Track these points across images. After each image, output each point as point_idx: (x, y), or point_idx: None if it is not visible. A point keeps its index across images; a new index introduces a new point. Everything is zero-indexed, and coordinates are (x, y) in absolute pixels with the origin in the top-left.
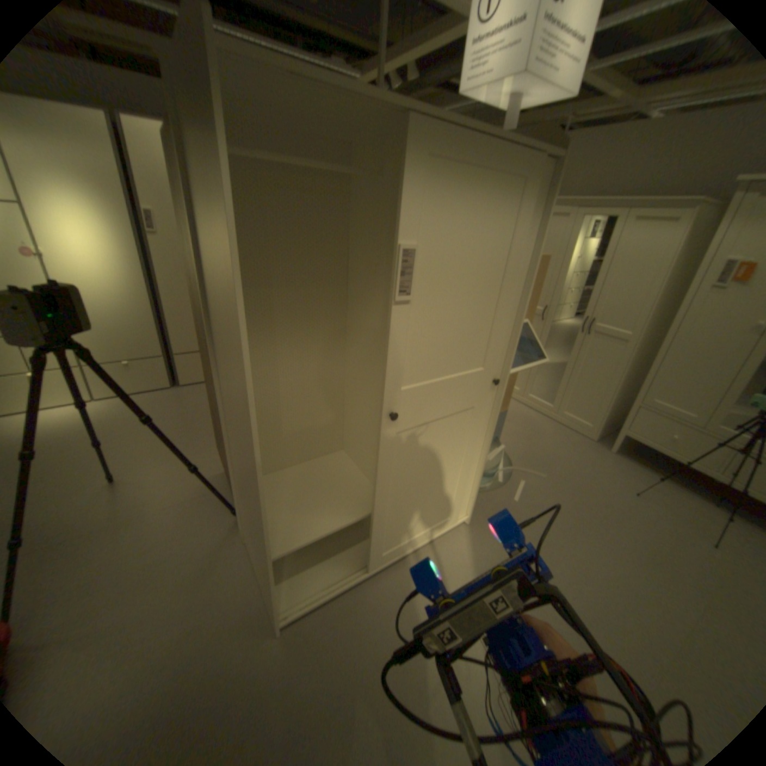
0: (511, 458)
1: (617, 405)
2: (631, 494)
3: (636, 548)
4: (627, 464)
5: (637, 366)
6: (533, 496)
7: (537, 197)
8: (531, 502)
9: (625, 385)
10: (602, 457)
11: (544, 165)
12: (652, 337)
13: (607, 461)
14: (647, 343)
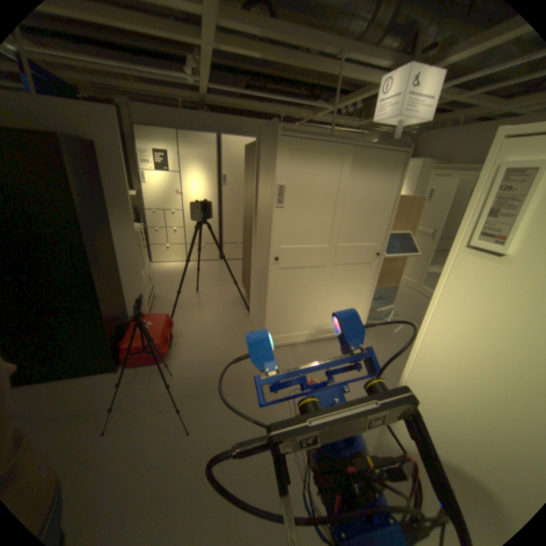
0: (399, 315)
1: None
2: None
3: None
4: None
5: None
6: (407, 333)
7: (398, 168)
8: (404, 335)
9: None
10: None
11: (401, 155)
12: None
13: None
14: None
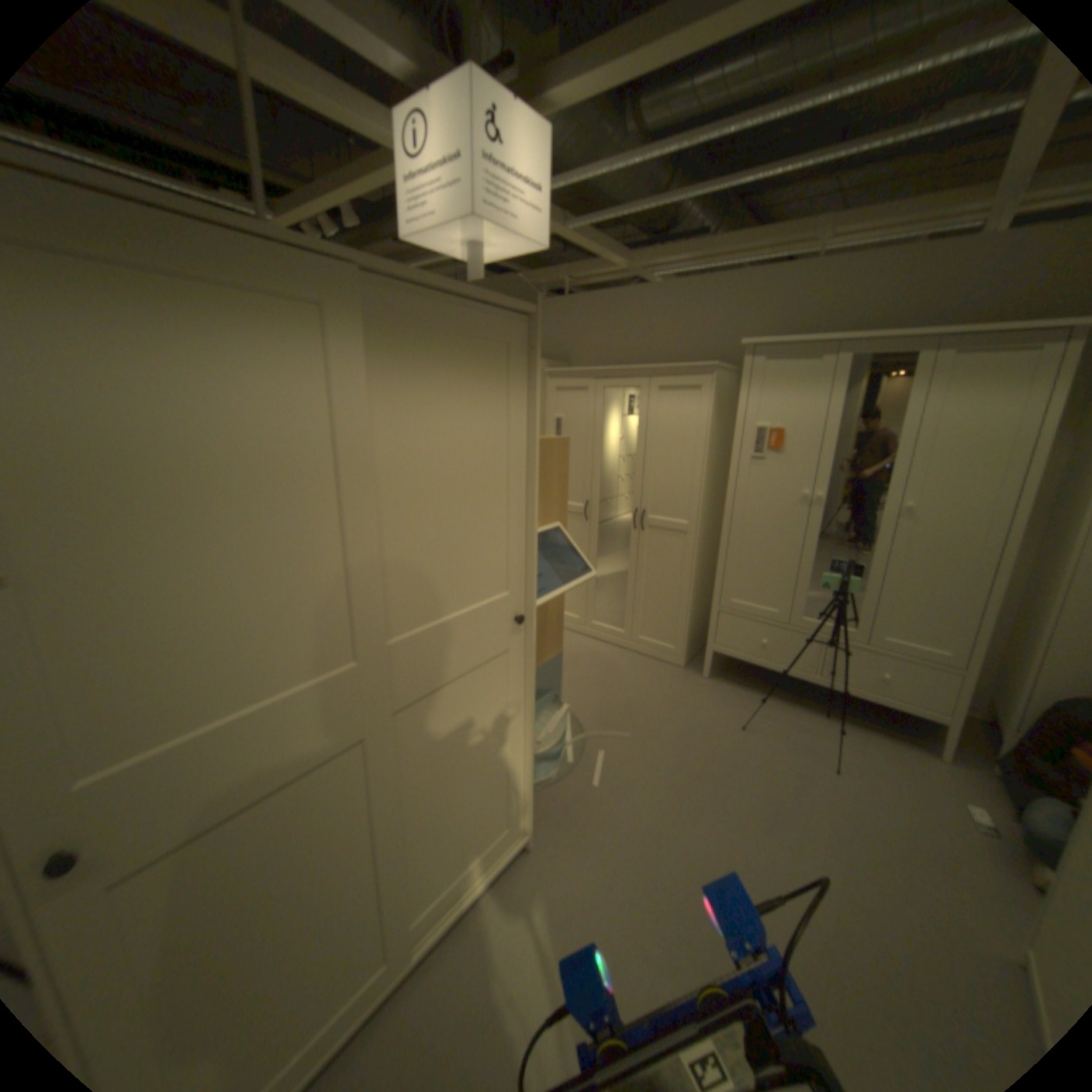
0: (581, 719)
1: (695, 614)
2: (735, 729)
3: (755, 807)
4: (723, 689)
5: (704, 562)
6: (617, 770)
7: (514, 362)
8: (615, 781)
9: (696, 587)
10: (693, 687)
11: (514, 323)
12: (710, 523)
13: (700, 691)
14: (707, 532)
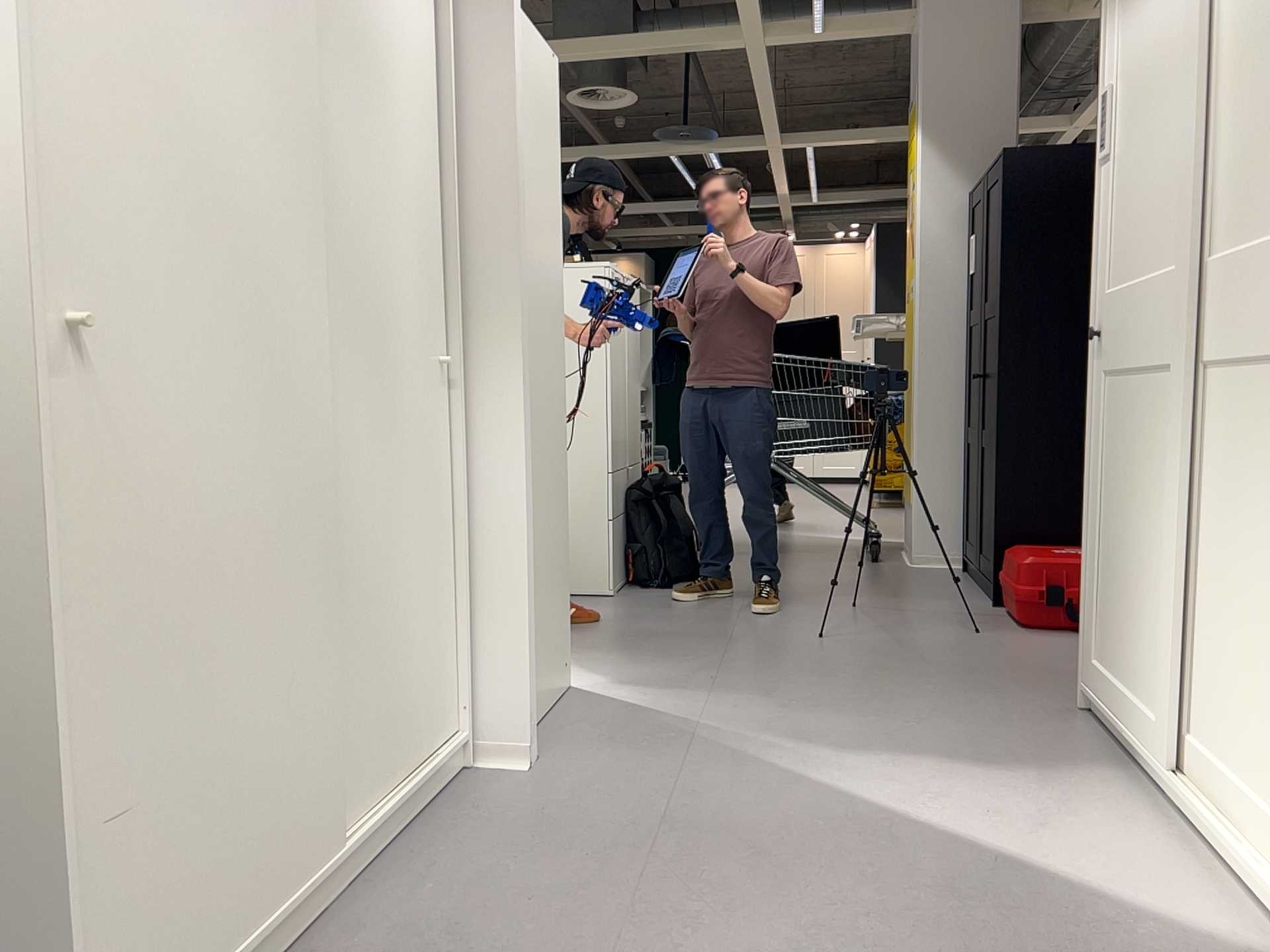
0: None
1: None
2: None
3: None
4: None
5: None
6: None
7: None
8: None
9: None
10: None
11: None
12: None
13: None
14: None
